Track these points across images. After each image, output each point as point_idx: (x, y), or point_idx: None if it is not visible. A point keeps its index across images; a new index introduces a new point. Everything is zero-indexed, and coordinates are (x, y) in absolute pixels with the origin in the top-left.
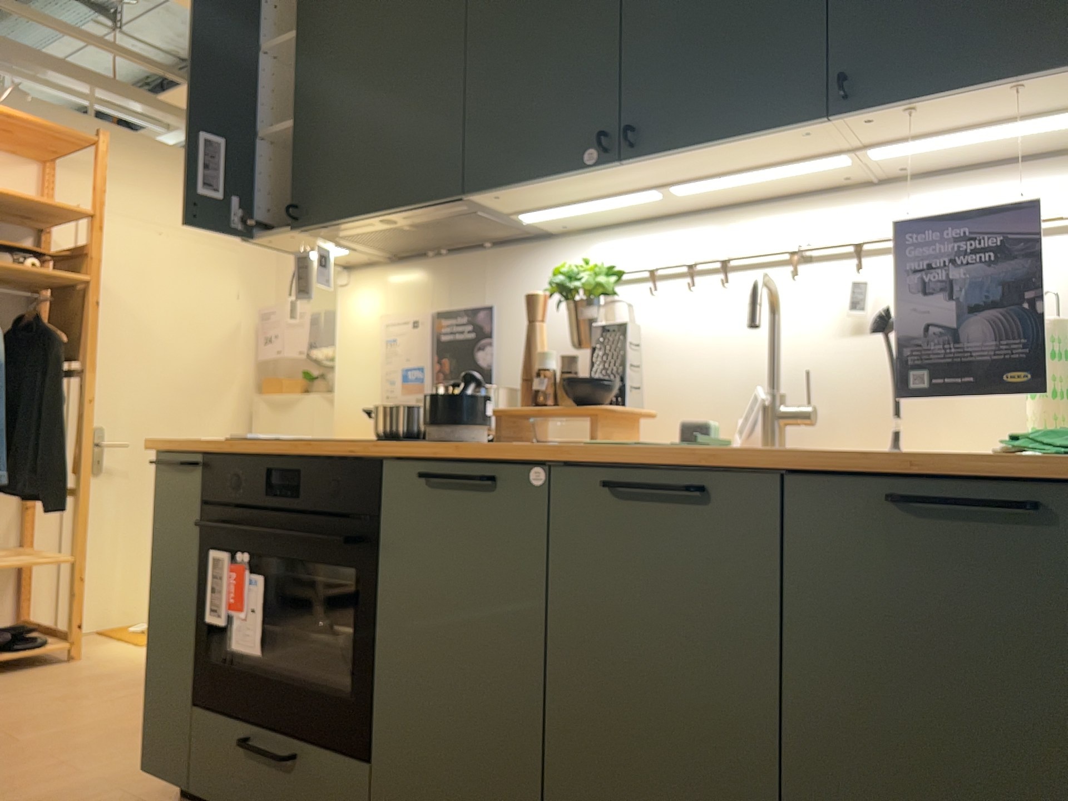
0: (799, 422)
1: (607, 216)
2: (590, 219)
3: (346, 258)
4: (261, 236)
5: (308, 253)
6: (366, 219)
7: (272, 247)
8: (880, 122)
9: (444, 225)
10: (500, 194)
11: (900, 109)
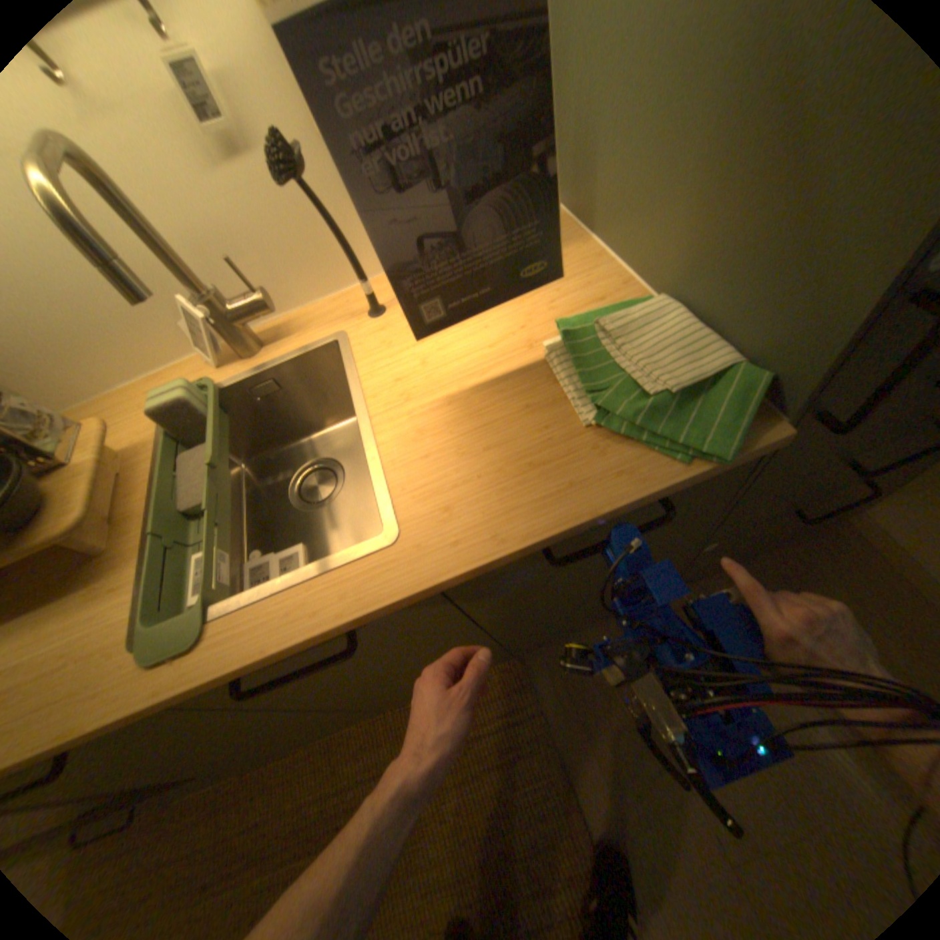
0: (253, 312)
1: None
2: None
3: None
4: None
5: None
6: None
7: None
8: None
9: None
10: None
11: None
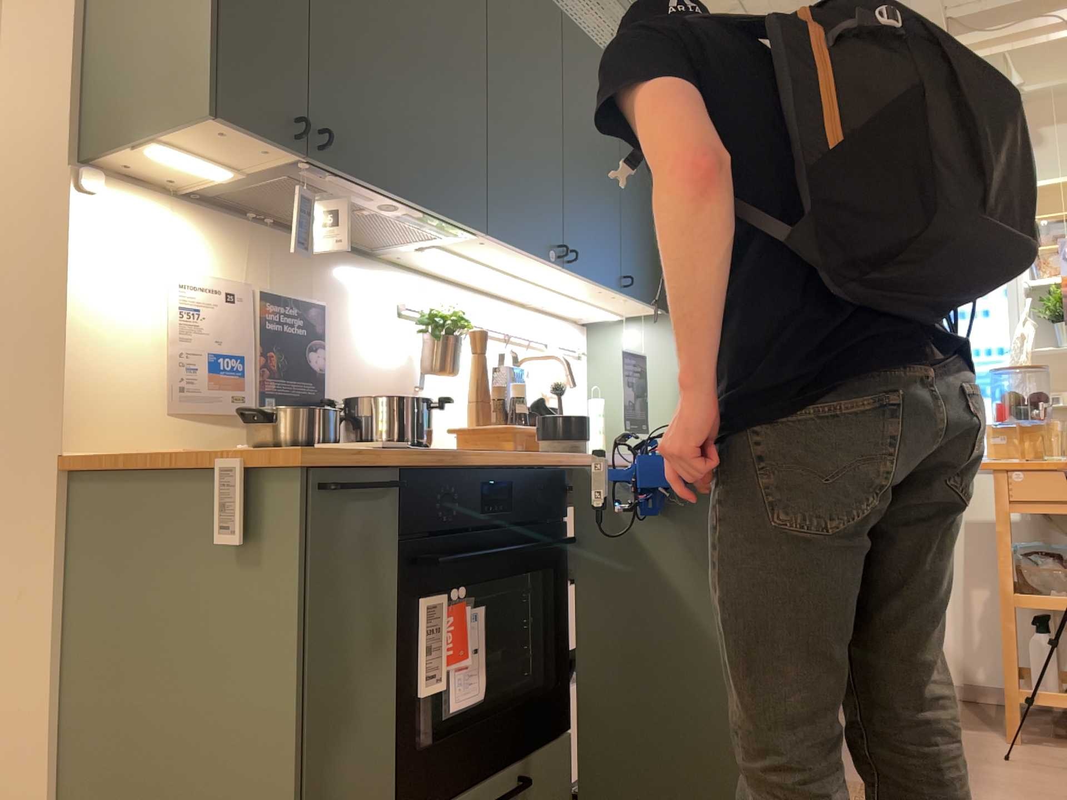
0: None
1: (430, 263)
2: (419, 260)
3: (140, 163)
4: (239, 126)
5: (311, 194)
6: (390, 197)
7: (193, 131)
8: (614, 296)
9: (380, 222)
10: (488, 241)
11: (628, 297)
